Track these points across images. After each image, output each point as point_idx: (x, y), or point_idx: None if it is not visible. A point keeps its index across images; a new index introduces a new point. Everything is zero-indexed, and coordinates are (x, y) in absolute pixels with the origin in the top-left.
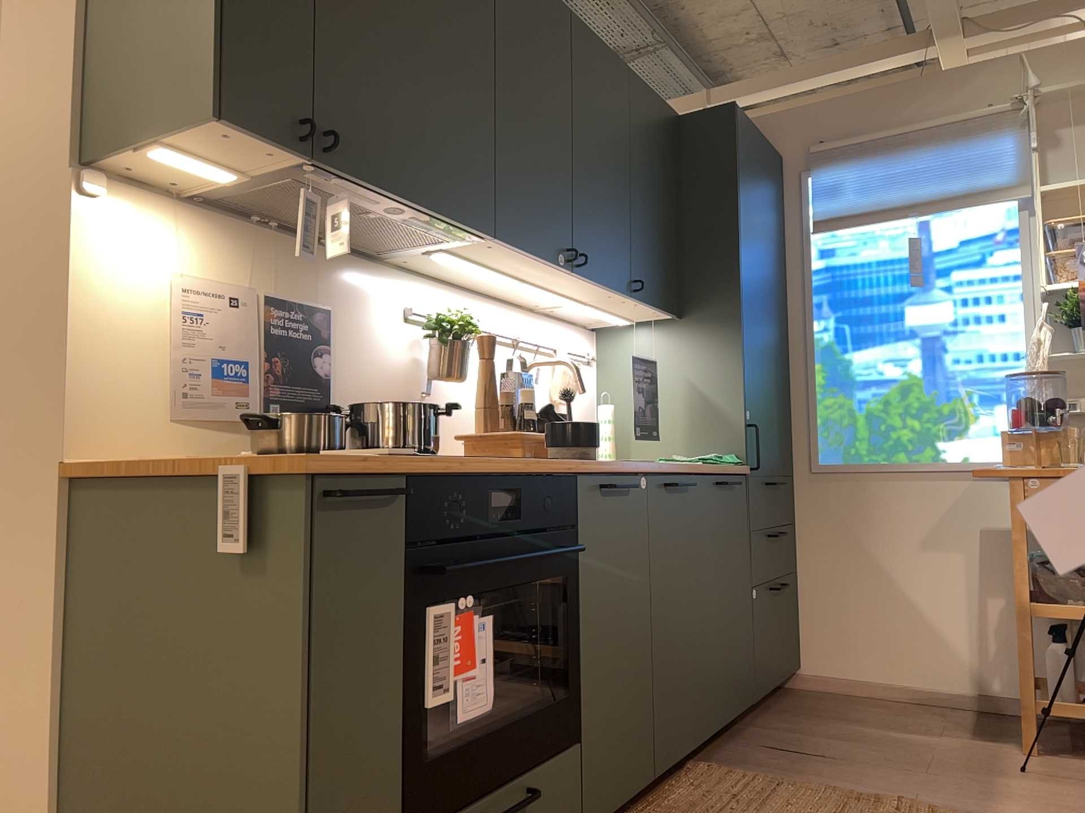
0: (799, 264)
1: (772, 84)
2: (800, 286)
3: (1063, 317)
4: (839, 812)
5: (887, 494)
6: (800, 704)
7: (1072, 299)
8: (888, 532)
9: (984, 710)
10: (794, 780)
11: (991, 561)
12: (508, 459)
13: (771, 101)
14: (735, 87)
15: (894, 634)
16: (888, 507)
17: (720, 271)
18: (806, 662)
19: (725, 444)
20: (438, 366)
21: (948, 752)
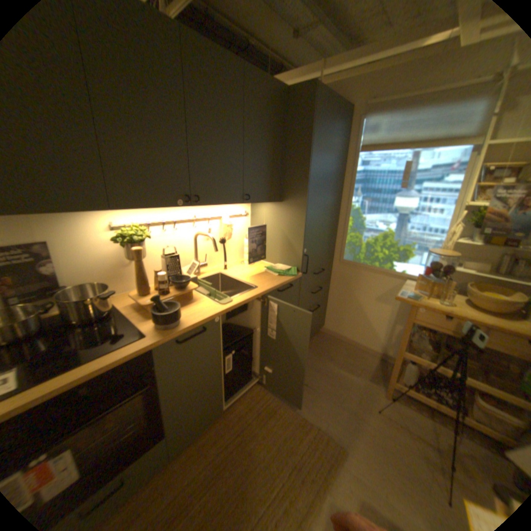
0: (351, 166)
1: (357, 55)
2: (350, 178)
3: (473, 219)
4: (290, 435)
5: (367, 277)
6: (316, 344)
7: (483, 211)
8: (364, 291)
9: (383, 360)
10: (287, 403)
11: (401, 313)
12: (86, 366)
13: (357, 65)
14: (338, 56)
15: (357, 325)
16: (366, 282)
17: (299, 181)
18: (325, 325)
19: (293, 262)
20: (128, 254)
21: (355, 391)
